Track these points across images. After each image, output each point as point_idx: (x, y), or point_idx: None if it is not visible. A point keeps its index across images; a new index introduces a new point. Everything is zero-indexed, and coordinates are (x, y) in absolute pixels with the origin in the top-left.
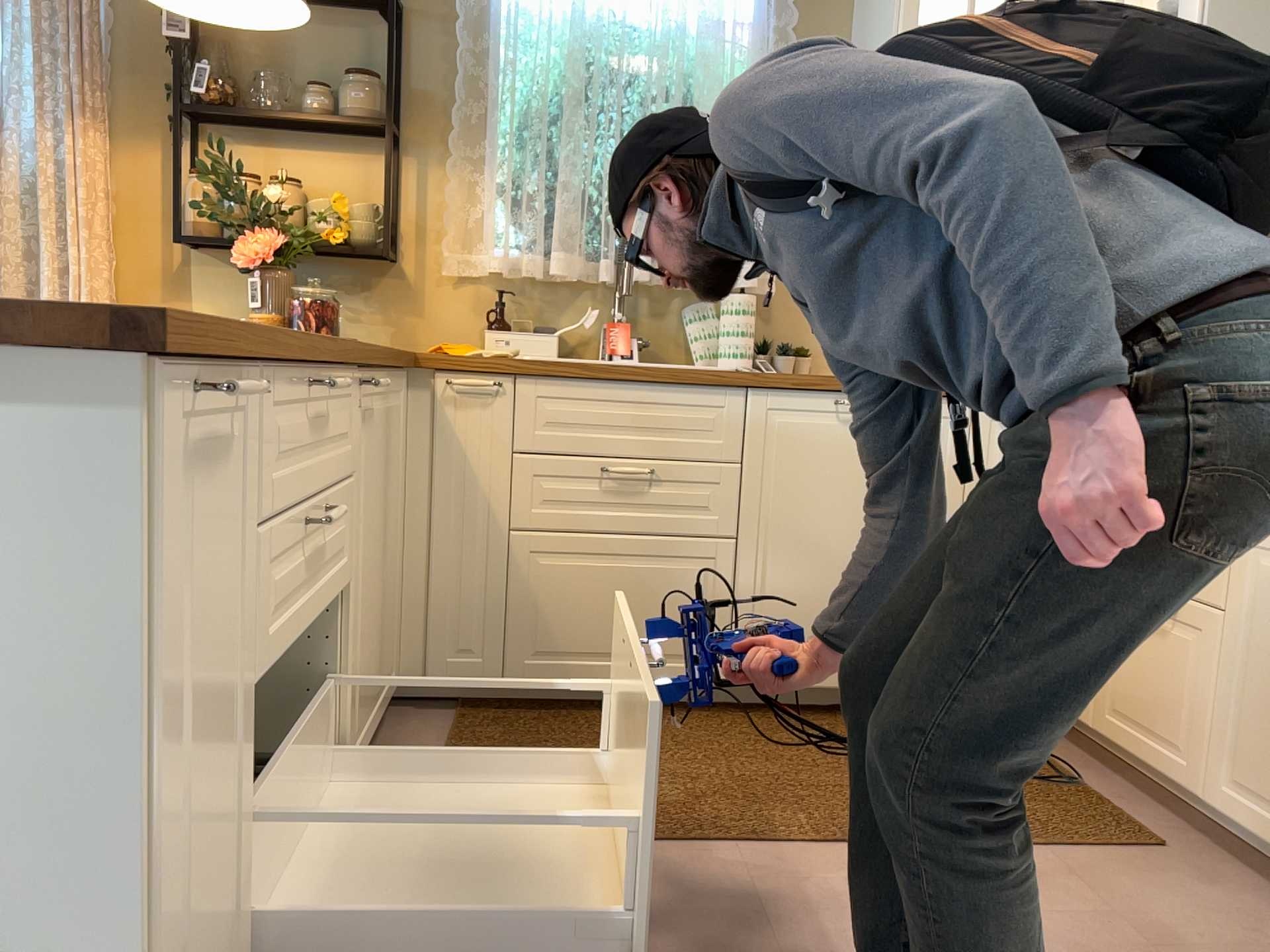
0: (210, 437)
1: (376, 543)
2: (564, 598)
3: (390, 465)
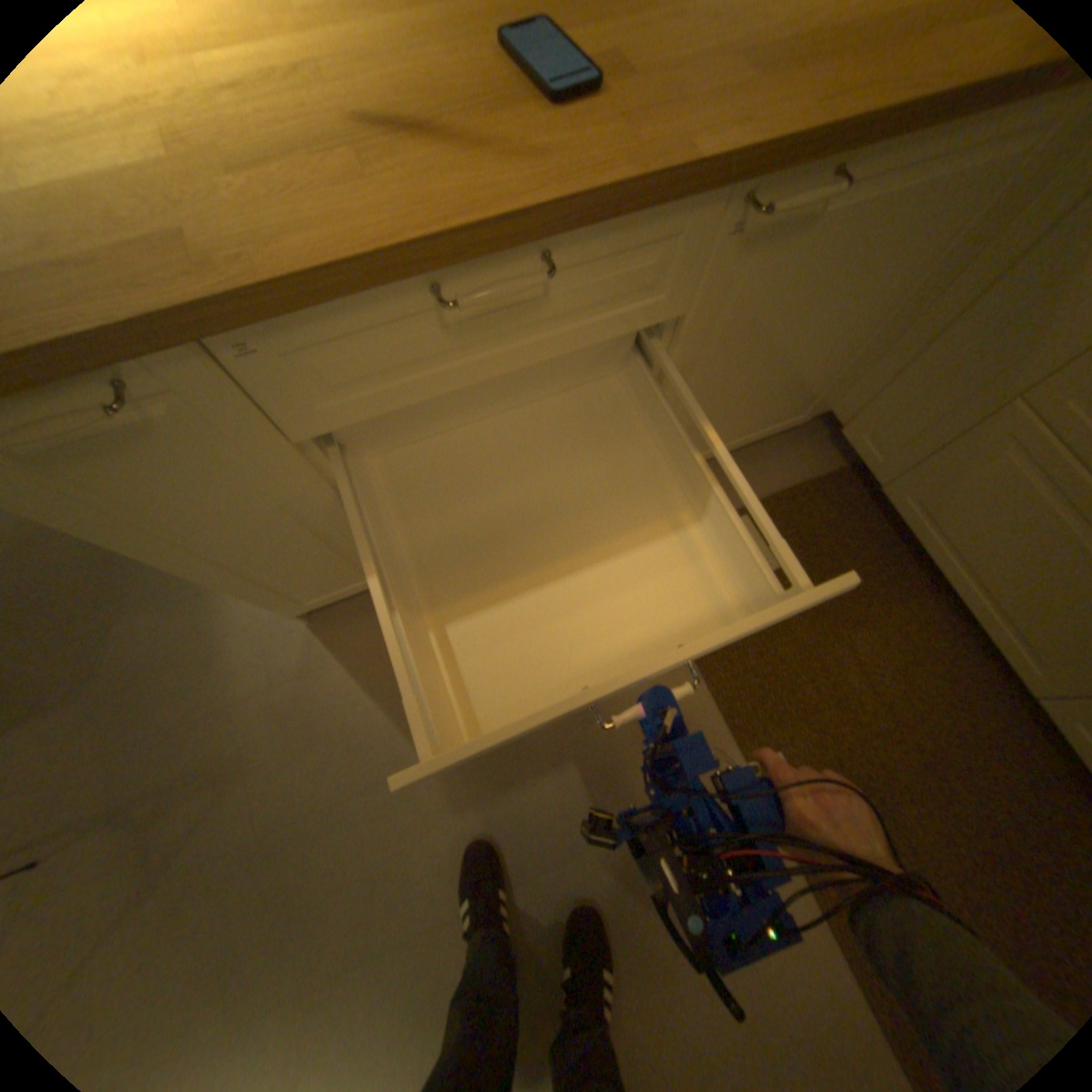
0: (138, 417)
1: (787, 348)
2: (994, 501)
3: (909, 255)
